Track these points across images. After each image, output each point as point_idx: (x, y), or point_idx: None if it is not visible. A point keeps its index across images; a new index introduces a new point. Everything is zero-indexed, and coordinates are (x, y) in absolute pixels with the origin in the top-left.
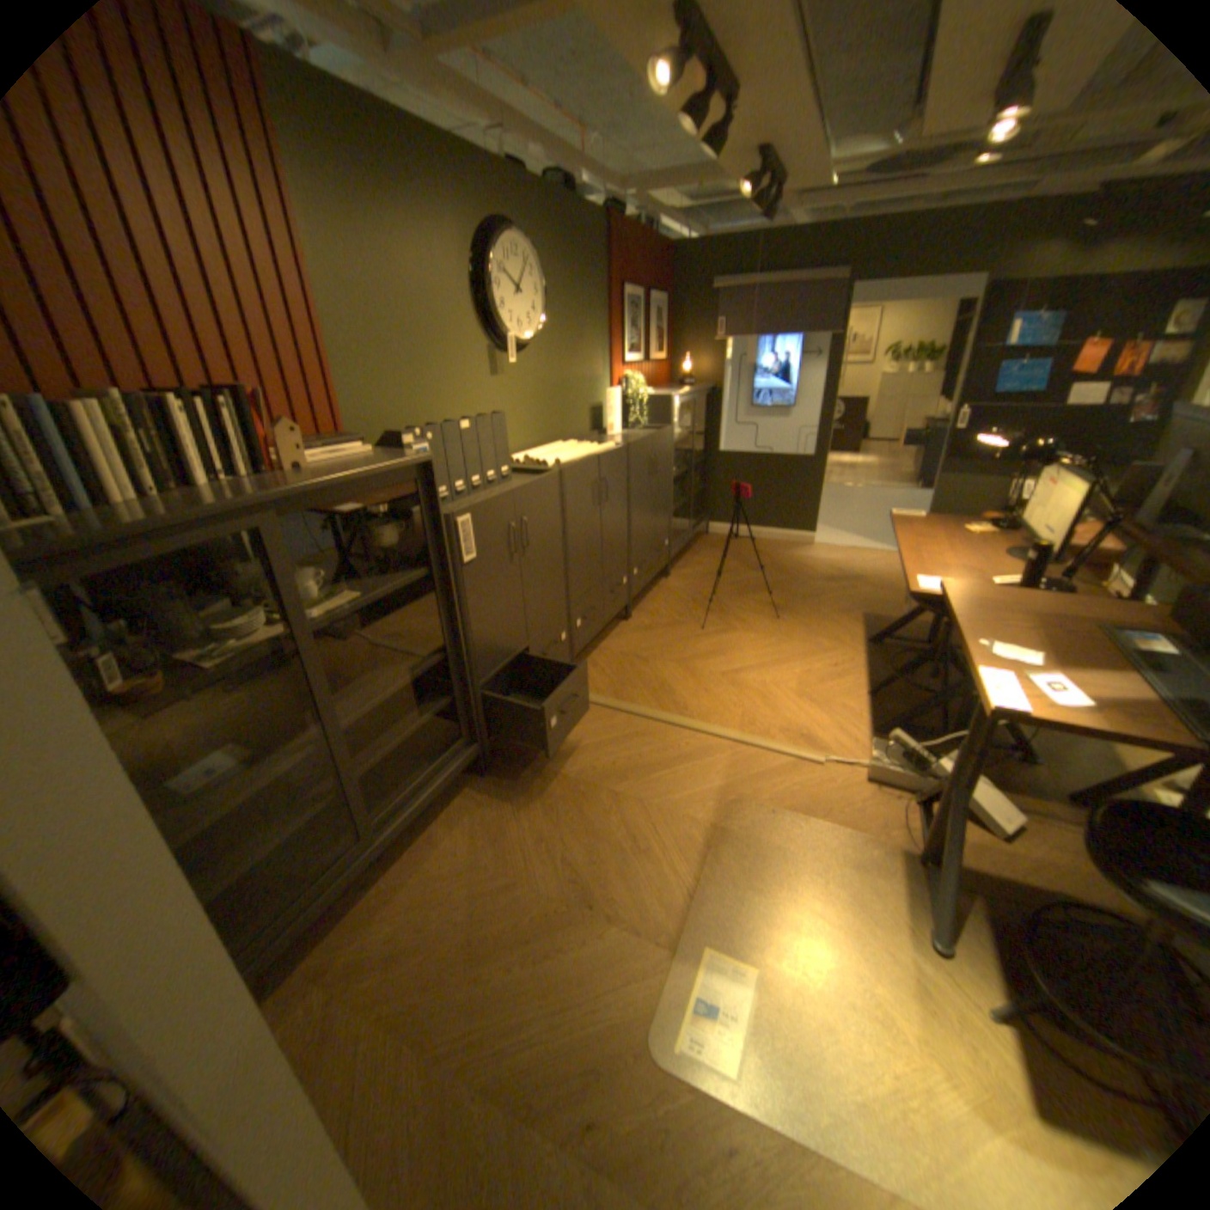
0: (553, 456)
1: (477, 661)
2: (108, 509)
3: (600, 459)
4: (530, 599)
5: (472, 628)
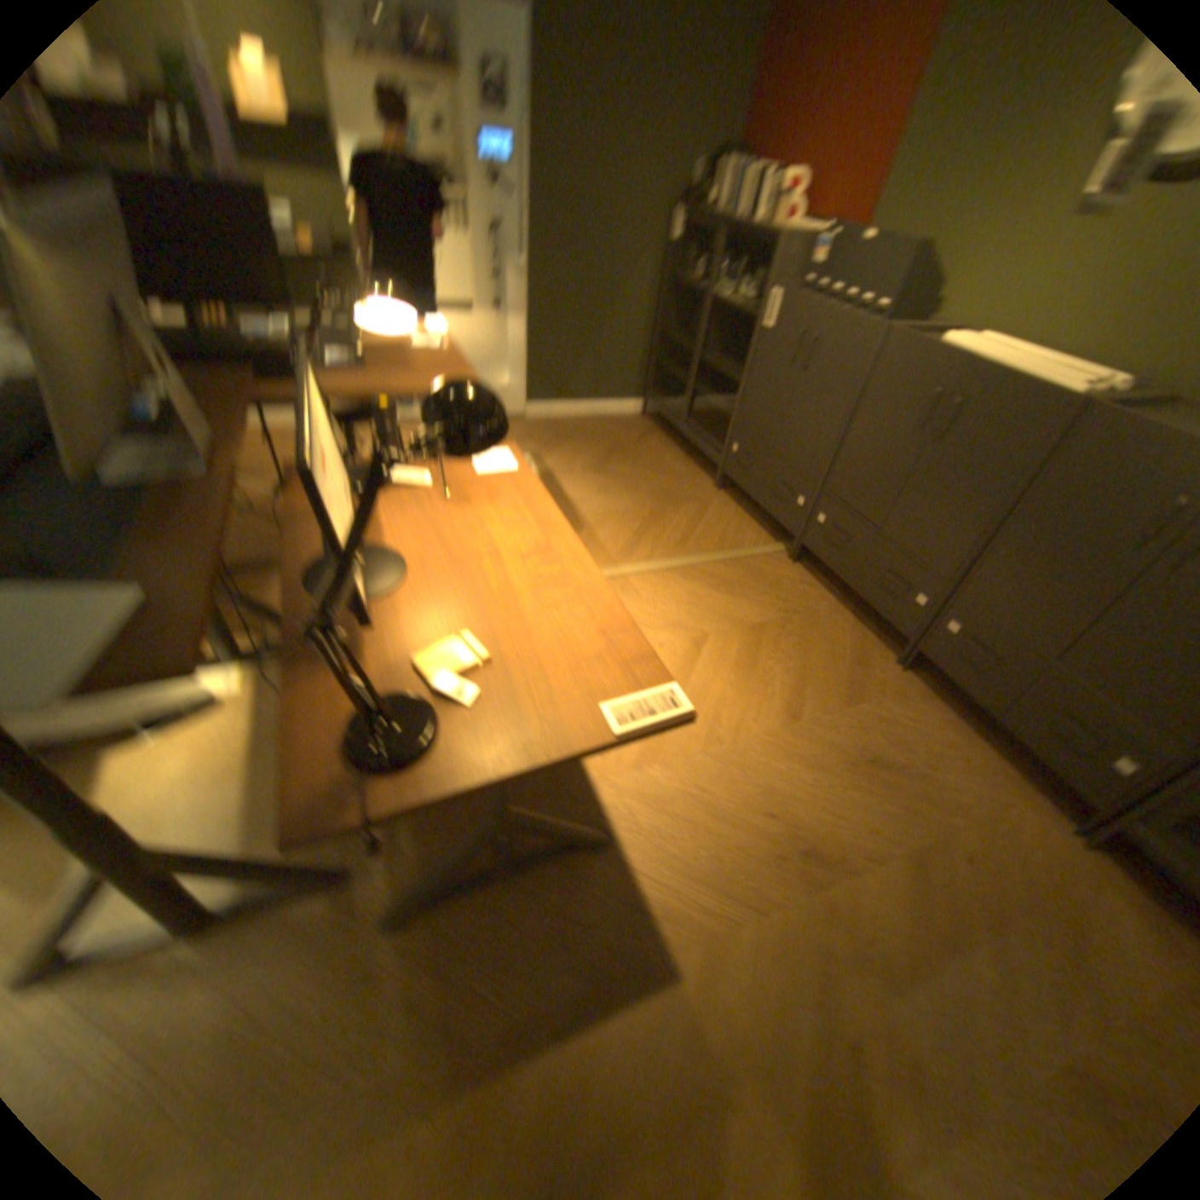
0: (974, 343)
1: (739, 407)
2: (730, 216)
3: (968, 365)
4: (787, 418)
5: (746, 381)
